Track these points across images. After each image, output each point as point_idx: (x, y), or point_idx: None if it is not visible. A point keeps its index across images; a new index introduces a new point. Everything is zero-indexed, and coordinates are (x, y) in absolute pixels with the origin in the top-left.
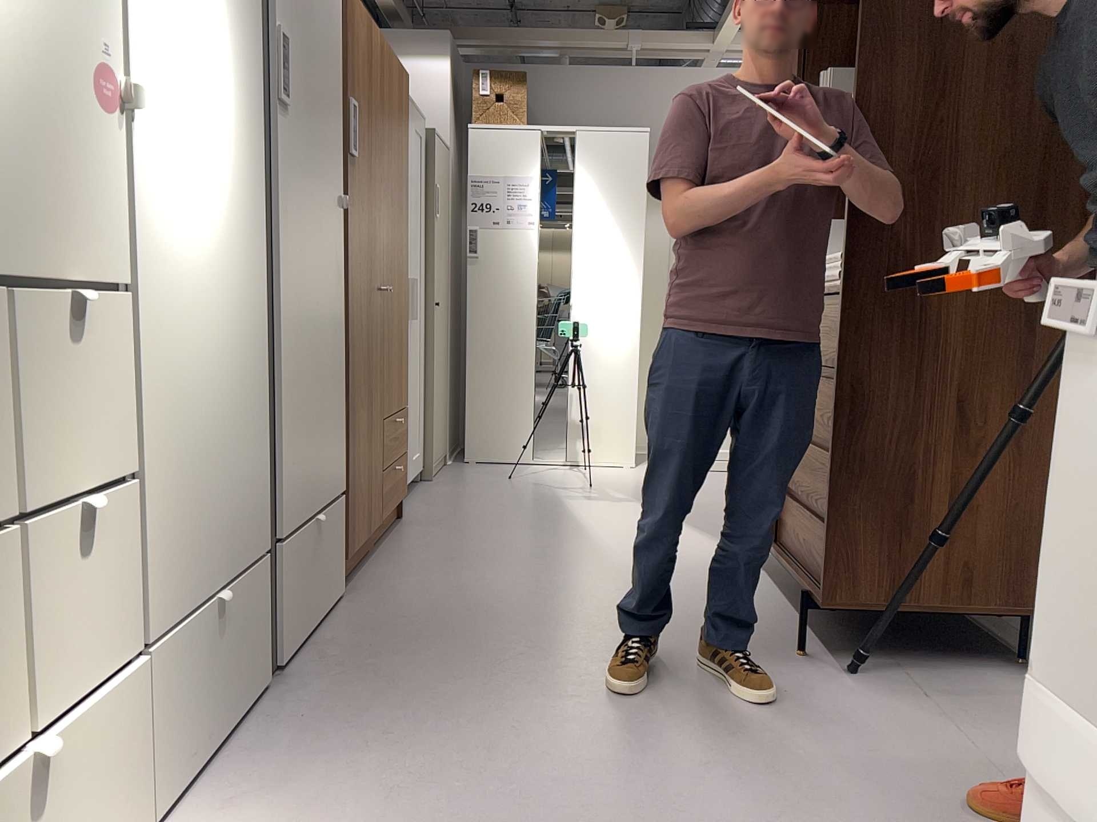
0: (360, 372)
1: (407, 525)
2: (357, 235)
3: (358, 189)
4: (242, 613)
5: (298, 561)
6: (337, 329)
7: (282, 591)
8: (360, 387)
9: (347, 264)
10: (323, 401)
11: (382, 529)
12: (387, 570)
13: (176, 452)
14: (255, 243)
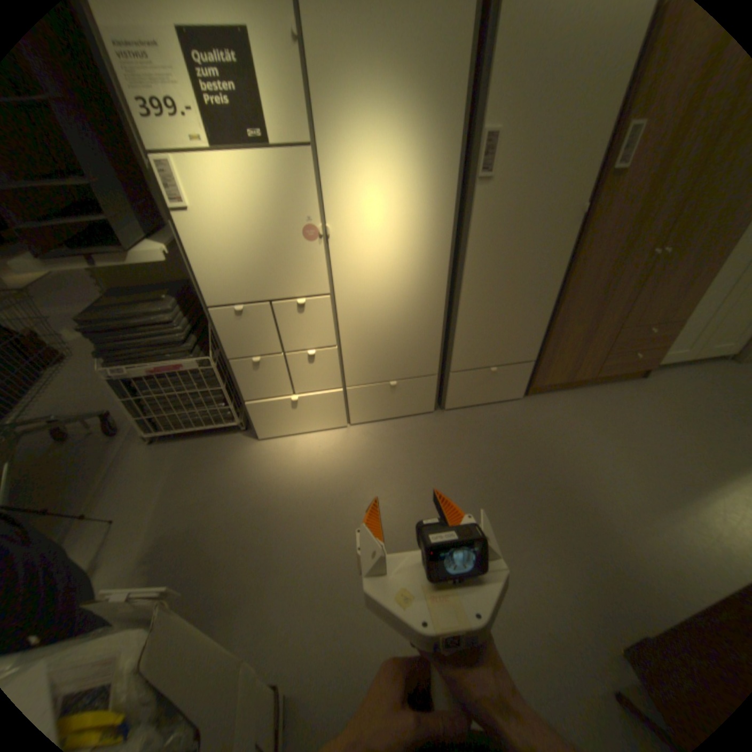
0: (587, 305)
1: (640, 384)
2: (611, 224)
3: (630, 189)
4: (412, 389)
5: (468, 381)
6: (550, 286)
7: (450, 388)
8: (584, 313)
9: (584, 246)
10: (515, 322)
11: (610, 379)
12: (567, 401)
13: (366, 340)
14: (440, 261)
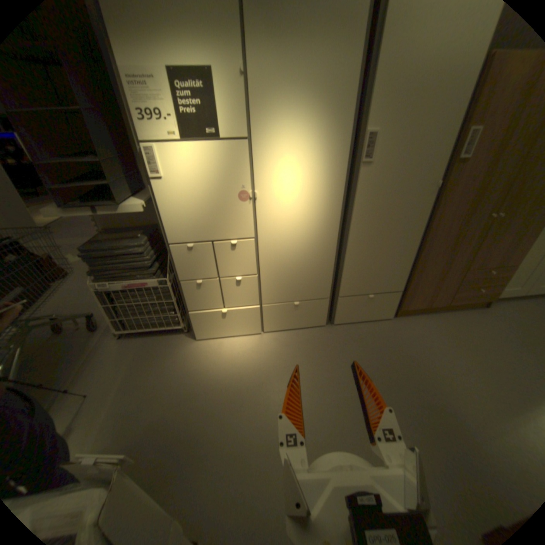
0: (442, 252)
1: (484, 312)
2: (458, 195)
3: (472, 172)
4: (310, 308)
5: (352, 304)
6: (413, 238)
7: (339, 308)
8: (440, 258)
9: (439, 210)
10: (388, 262)
11: (460, 307)
12: (427, 322)
13: (278, 271)
14: (334, 217)
